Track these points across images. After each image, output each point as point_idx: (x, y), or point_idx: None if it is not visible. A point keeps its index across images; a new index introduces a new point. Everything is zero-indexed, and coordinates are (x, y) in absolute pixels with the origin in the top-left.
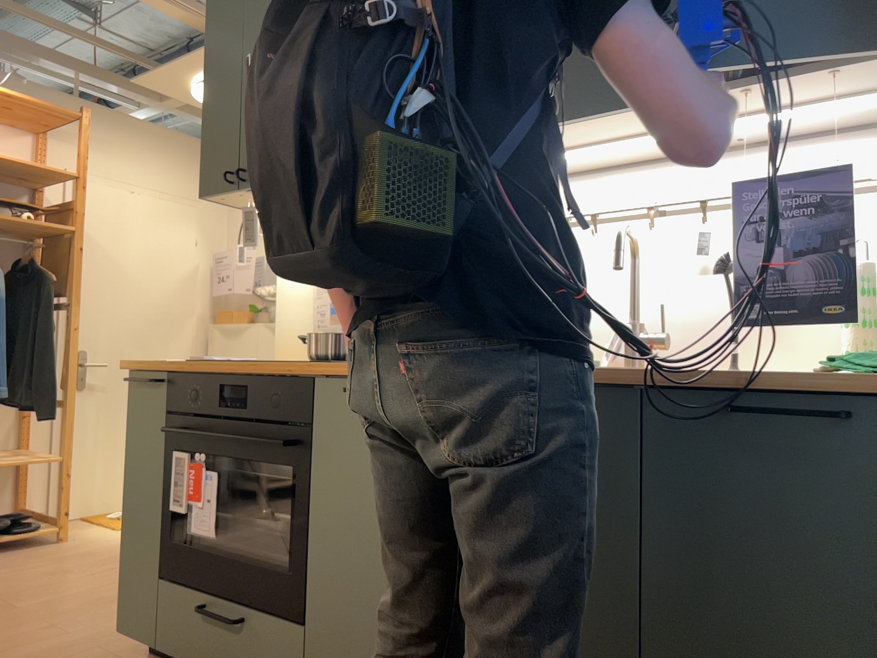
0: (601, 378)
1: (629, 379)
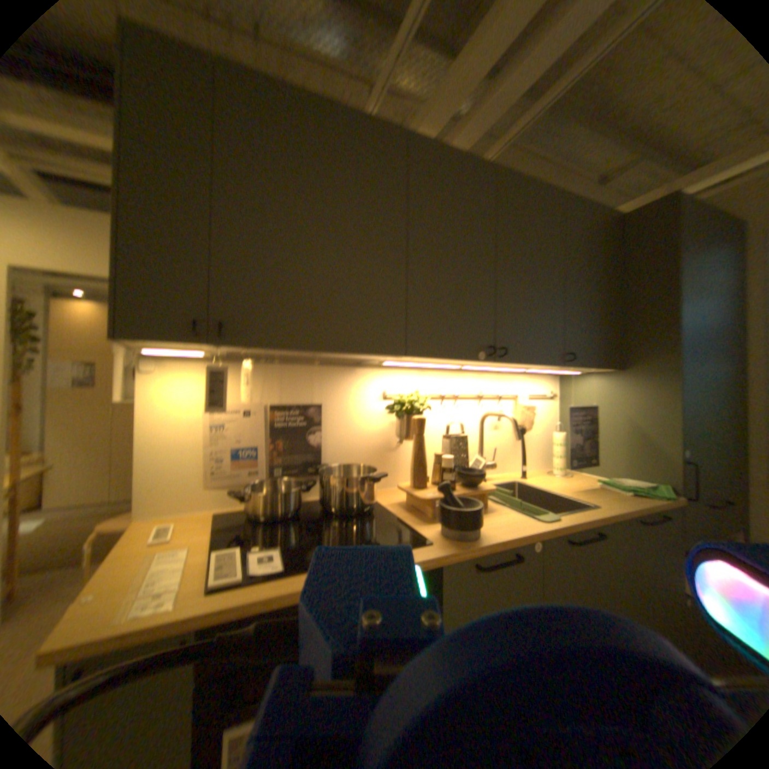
0: (609, 520)
1: (618, 518)
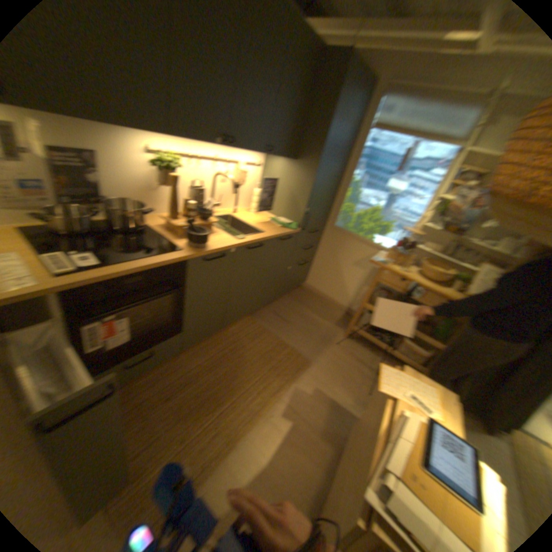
0: (264, 239)
1: (268, 238)
